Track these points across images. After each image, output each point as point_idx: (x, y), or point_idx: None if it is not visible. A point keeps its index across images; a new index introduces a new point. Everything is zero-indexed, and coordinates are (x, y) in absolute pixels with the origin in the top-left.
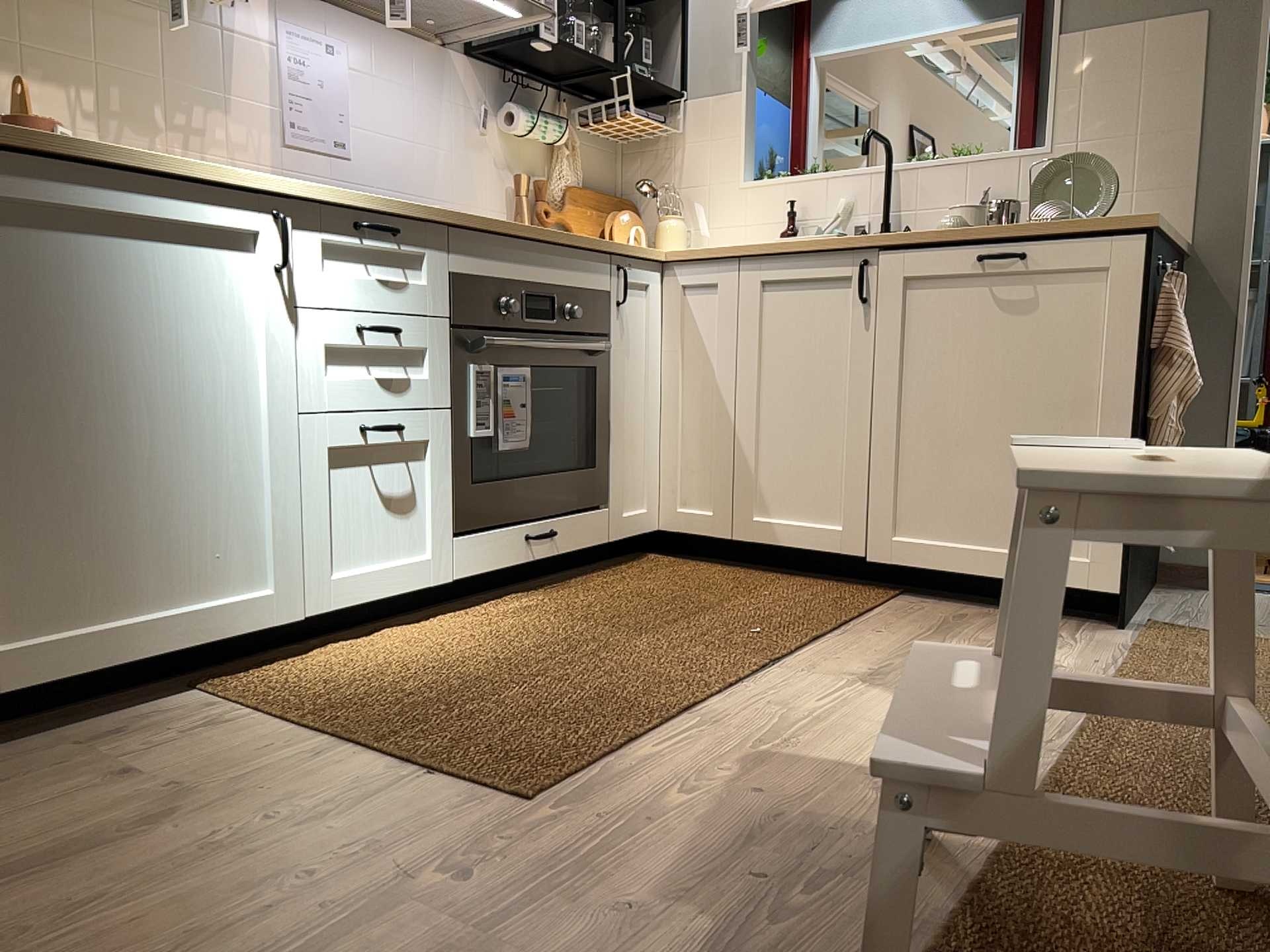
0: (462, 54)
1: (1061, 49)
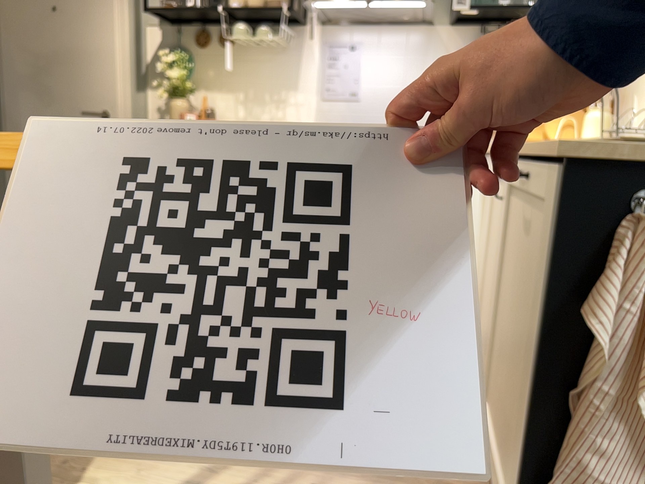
0: (444, 26)
1: None
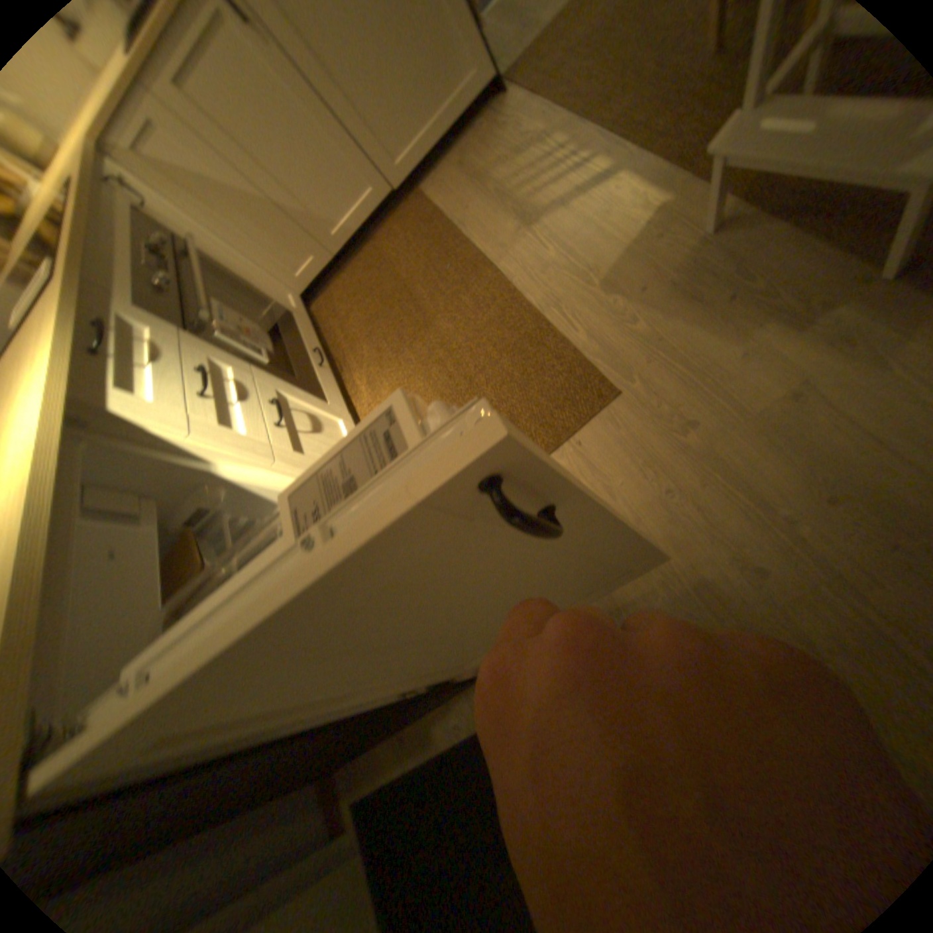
0: None
1: None
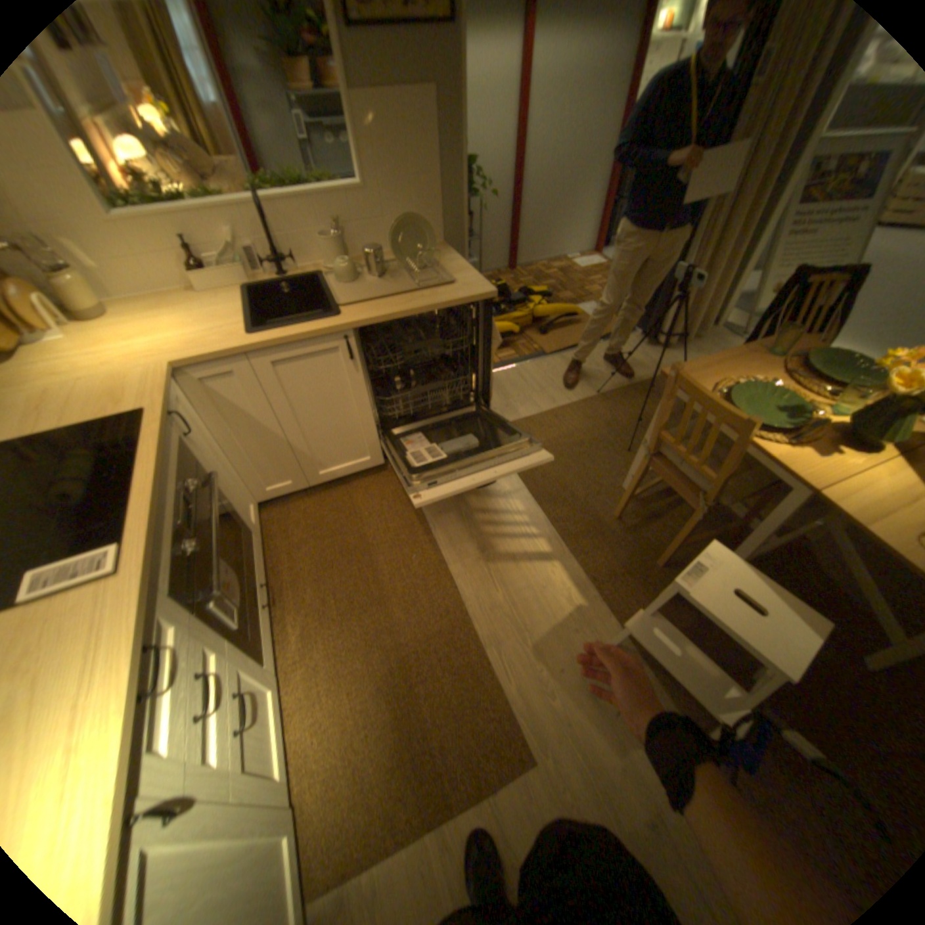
0: None
1: (354, 99)
